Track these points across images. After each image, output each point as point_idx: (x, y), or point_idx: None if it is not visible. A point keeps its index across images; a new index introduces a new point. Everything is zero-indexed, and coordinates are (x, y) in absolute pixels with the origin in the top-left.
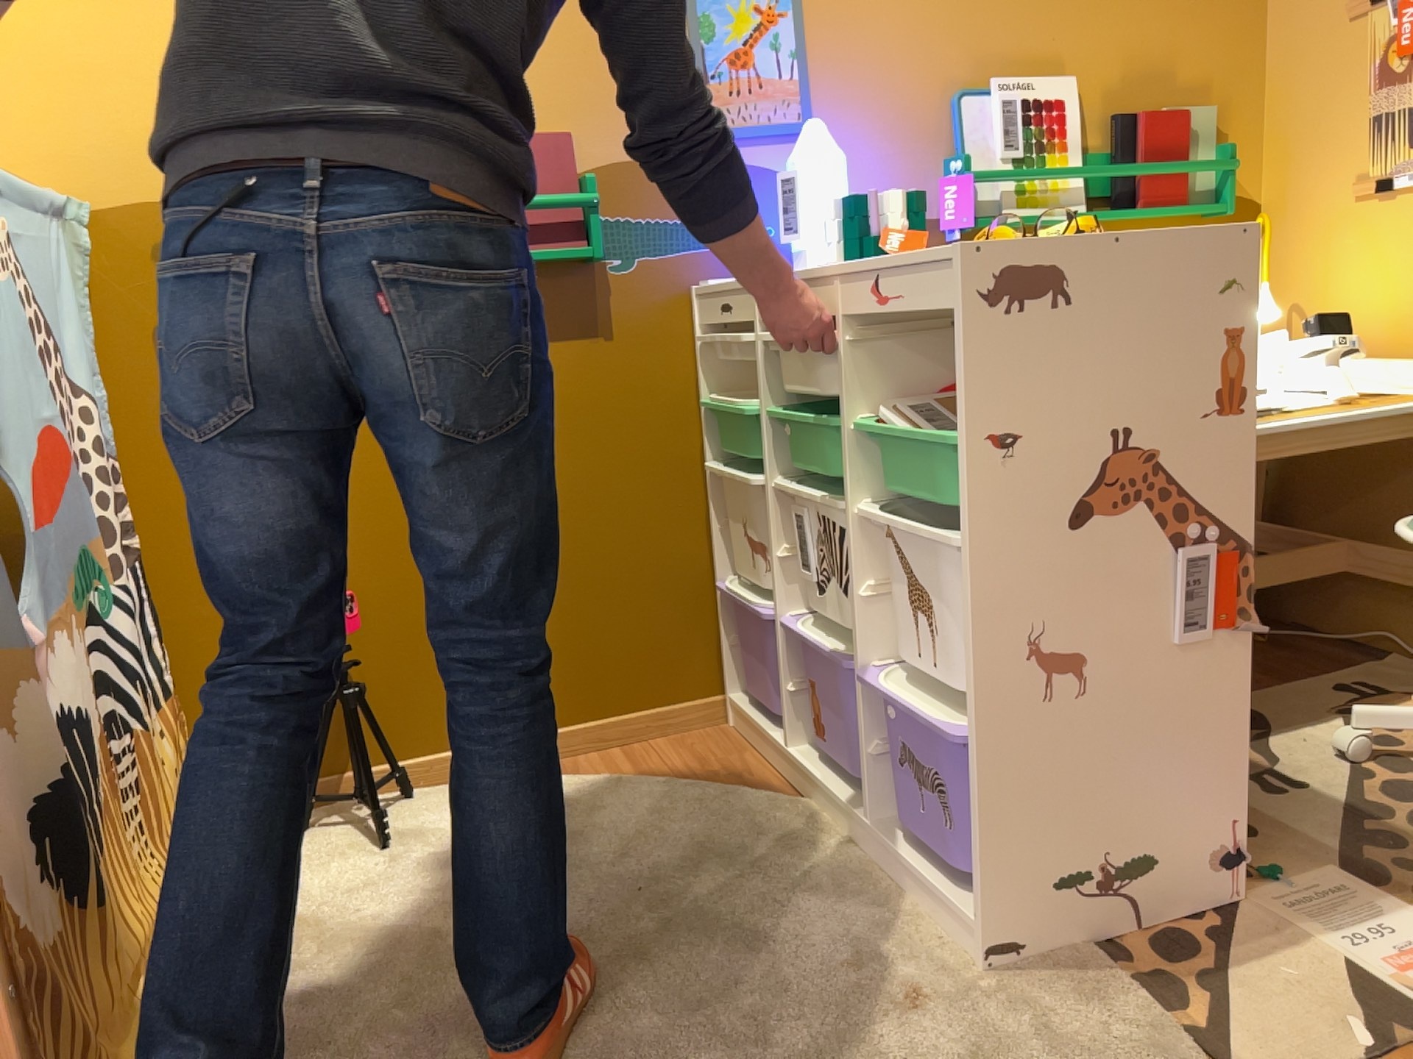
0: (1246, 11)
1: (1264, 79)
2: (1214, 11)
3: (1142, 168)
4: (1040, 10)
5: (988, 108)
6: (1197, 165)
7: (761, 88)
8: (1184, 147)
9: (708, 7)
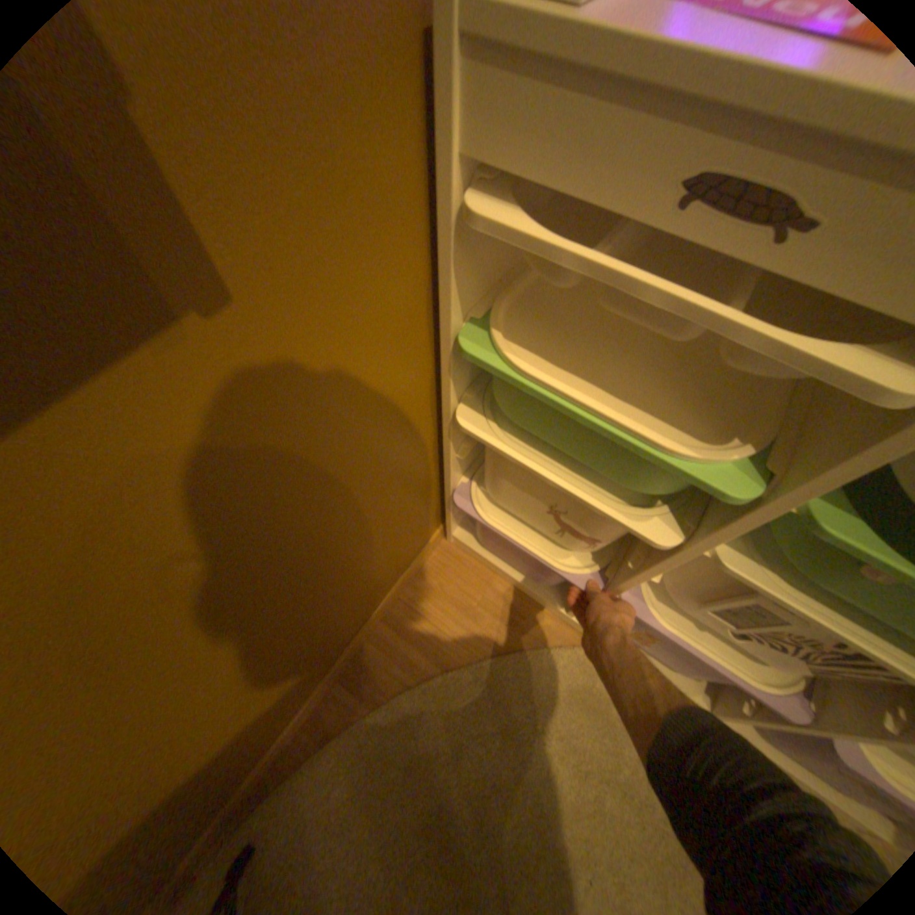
0: None
1: None
2: None
3: None
4: None
5: None
6: None
7: None
8: None
9: None
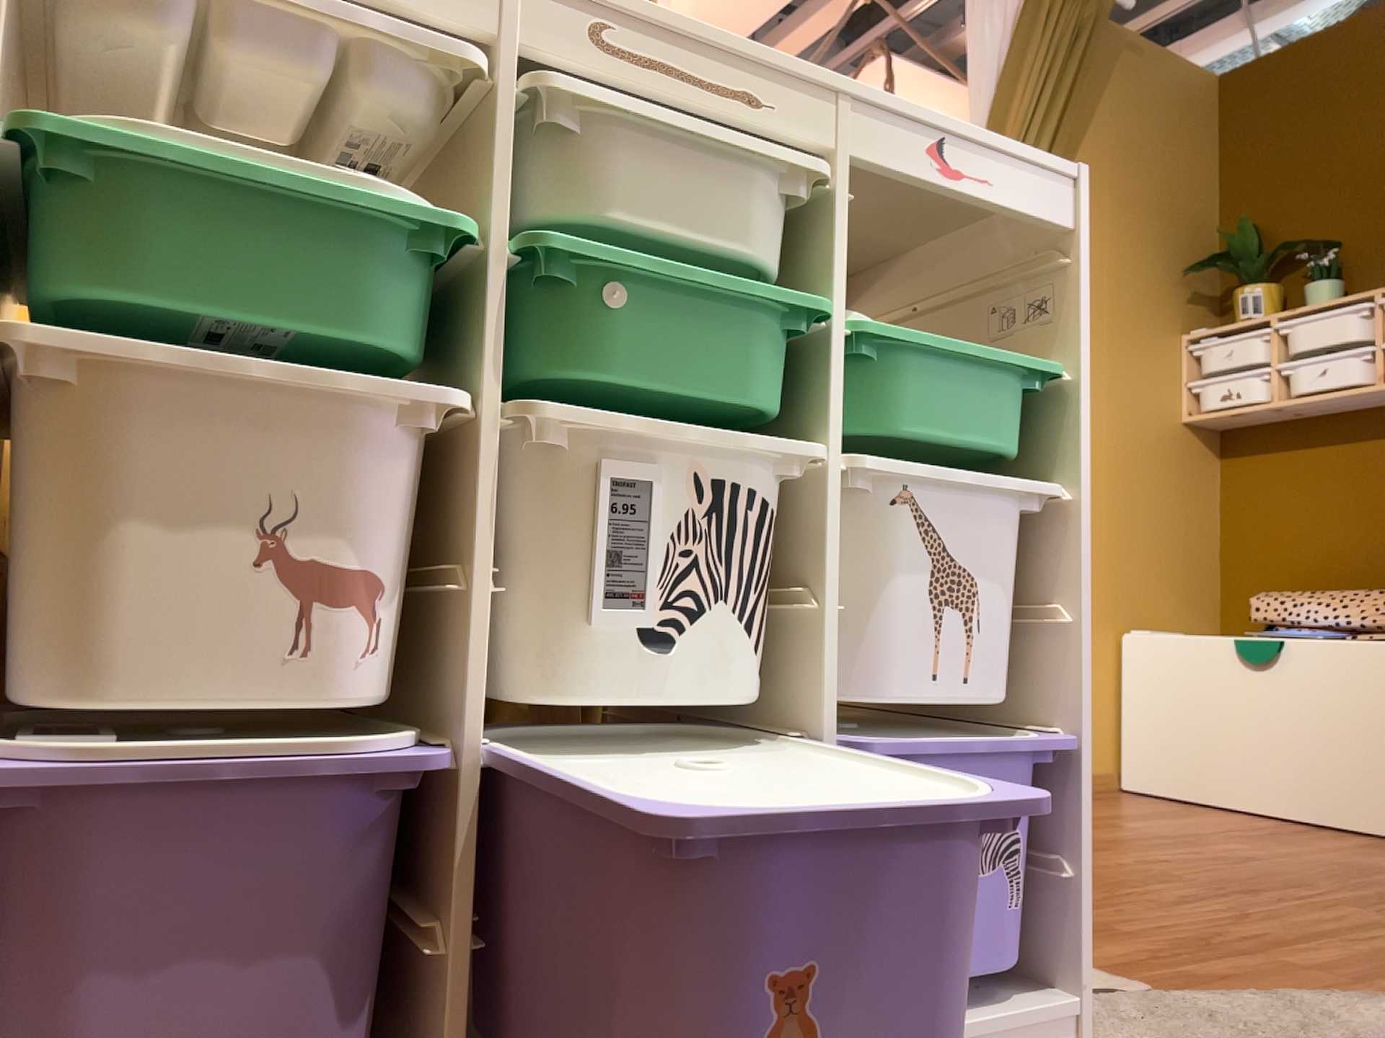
0: None
1: None
2: None
3: None
4: None
5: None
6: None
7: None
8: None
9: None
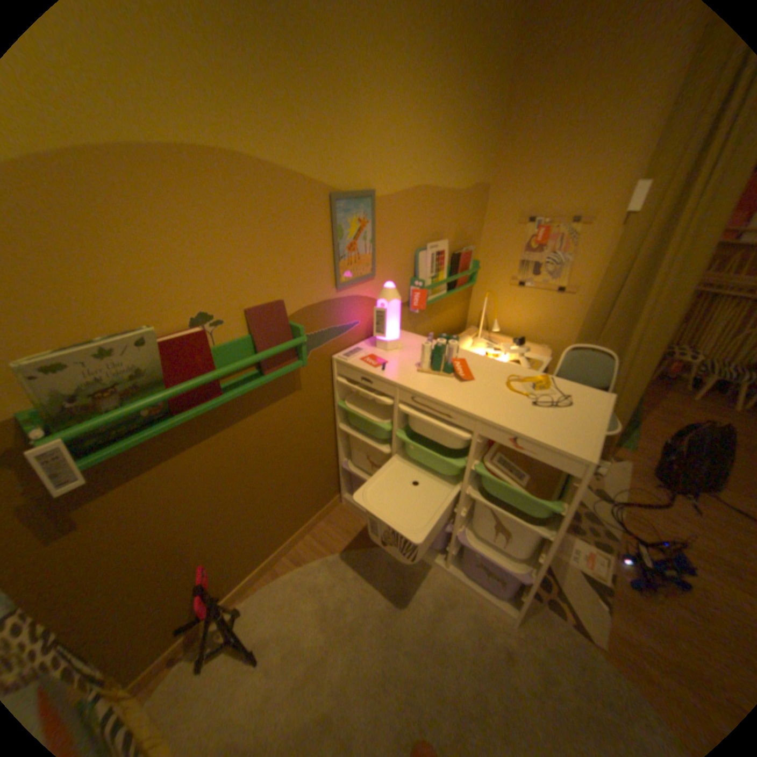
0: (484, 208)
1: (483, 232)
2: (478, 208)
3: (463, 275)
4: (441, 211)
5: (426, 256)
6: (473, 271)
7: (359, 260)
8: (469, 263)
9: (341, 220)
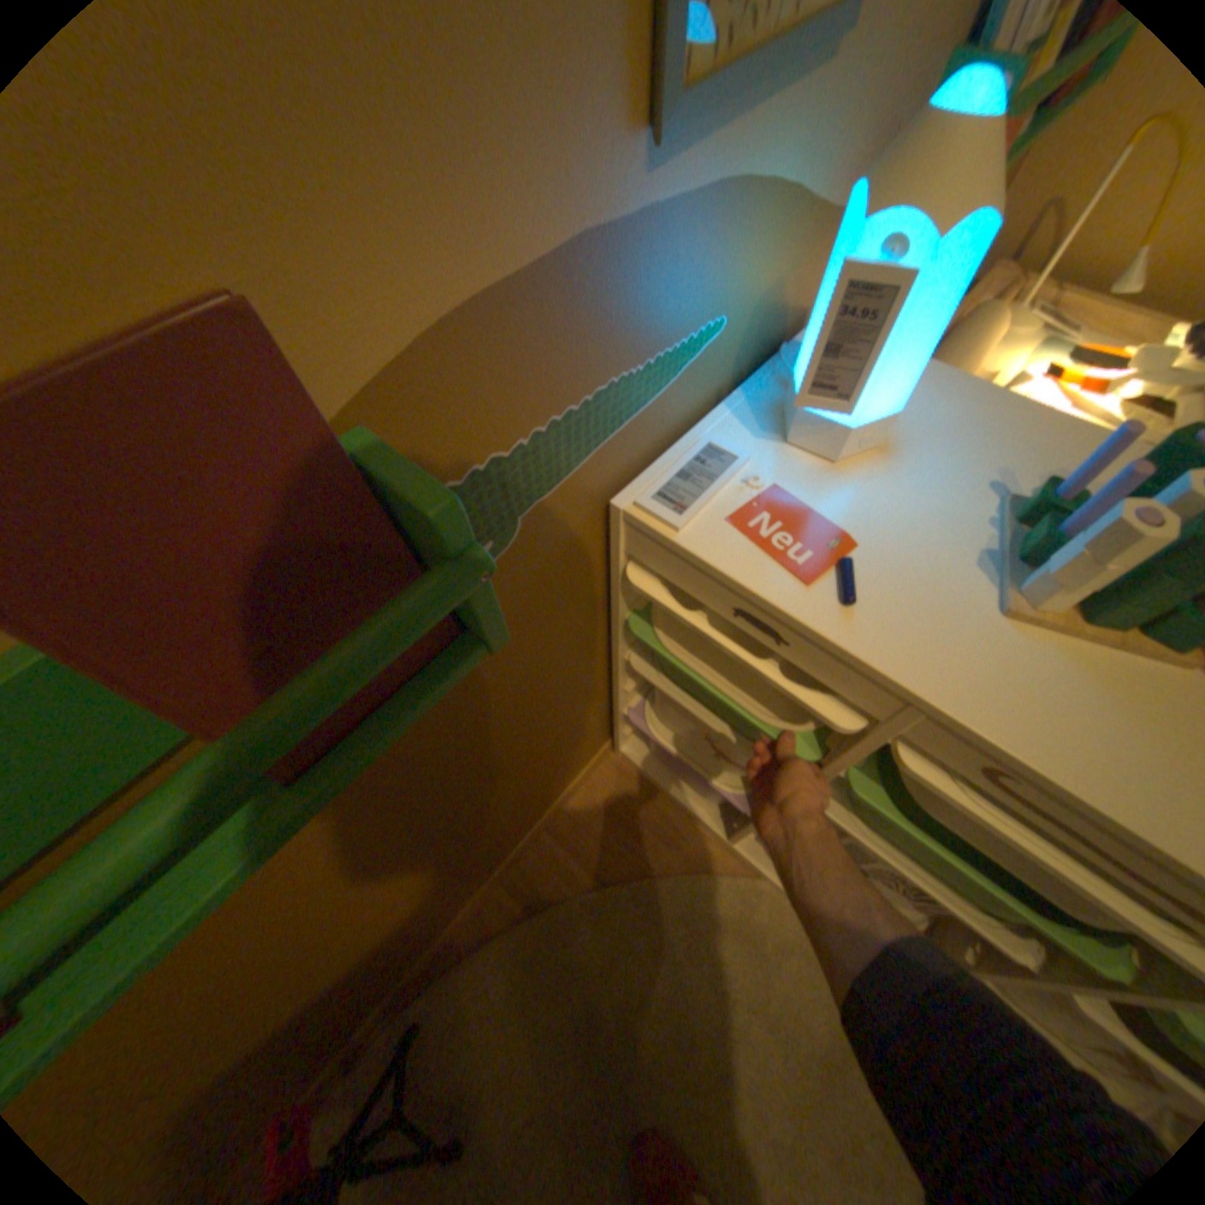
0: None
1: None
2: None
3: None
4: None
5: None
6: None
7: None
8: None
9: None
